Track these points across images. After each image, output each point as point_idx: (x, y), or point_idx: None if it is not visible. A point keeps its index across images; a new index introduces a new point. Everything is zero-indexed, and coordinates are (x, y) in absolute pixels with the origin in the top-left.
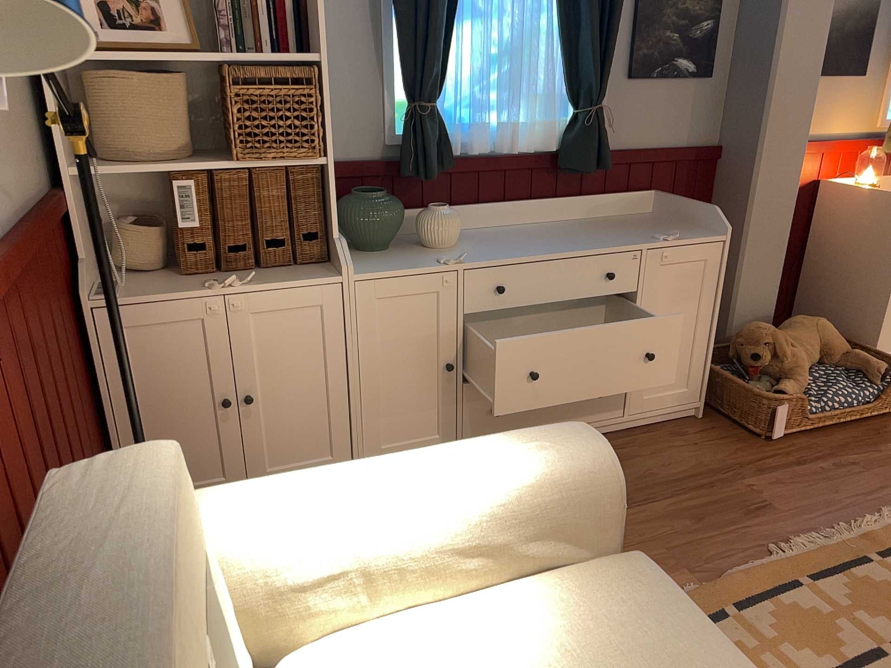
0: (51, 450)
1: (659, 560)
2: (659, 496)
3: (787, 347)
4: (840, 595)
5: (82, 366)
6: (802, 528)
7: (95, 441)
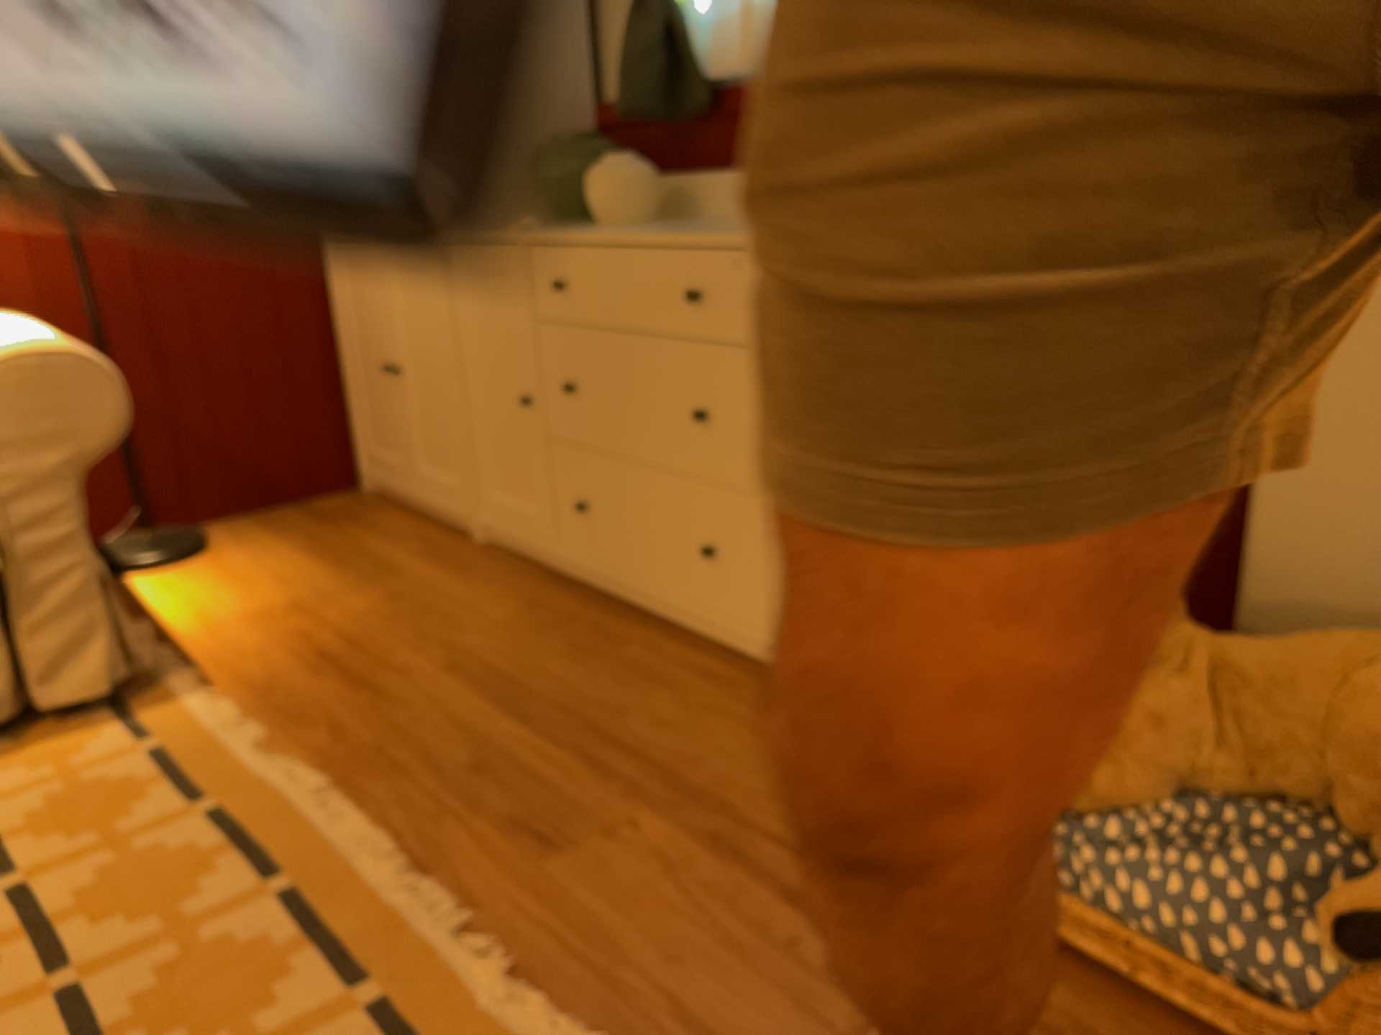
0: (136, 308)
1: (344, 743)
2: (543, 726)
3: (1159, 665)
4: (234, 933)
5: (310, 290)
6: (481, 897)
7: (305, 363)
